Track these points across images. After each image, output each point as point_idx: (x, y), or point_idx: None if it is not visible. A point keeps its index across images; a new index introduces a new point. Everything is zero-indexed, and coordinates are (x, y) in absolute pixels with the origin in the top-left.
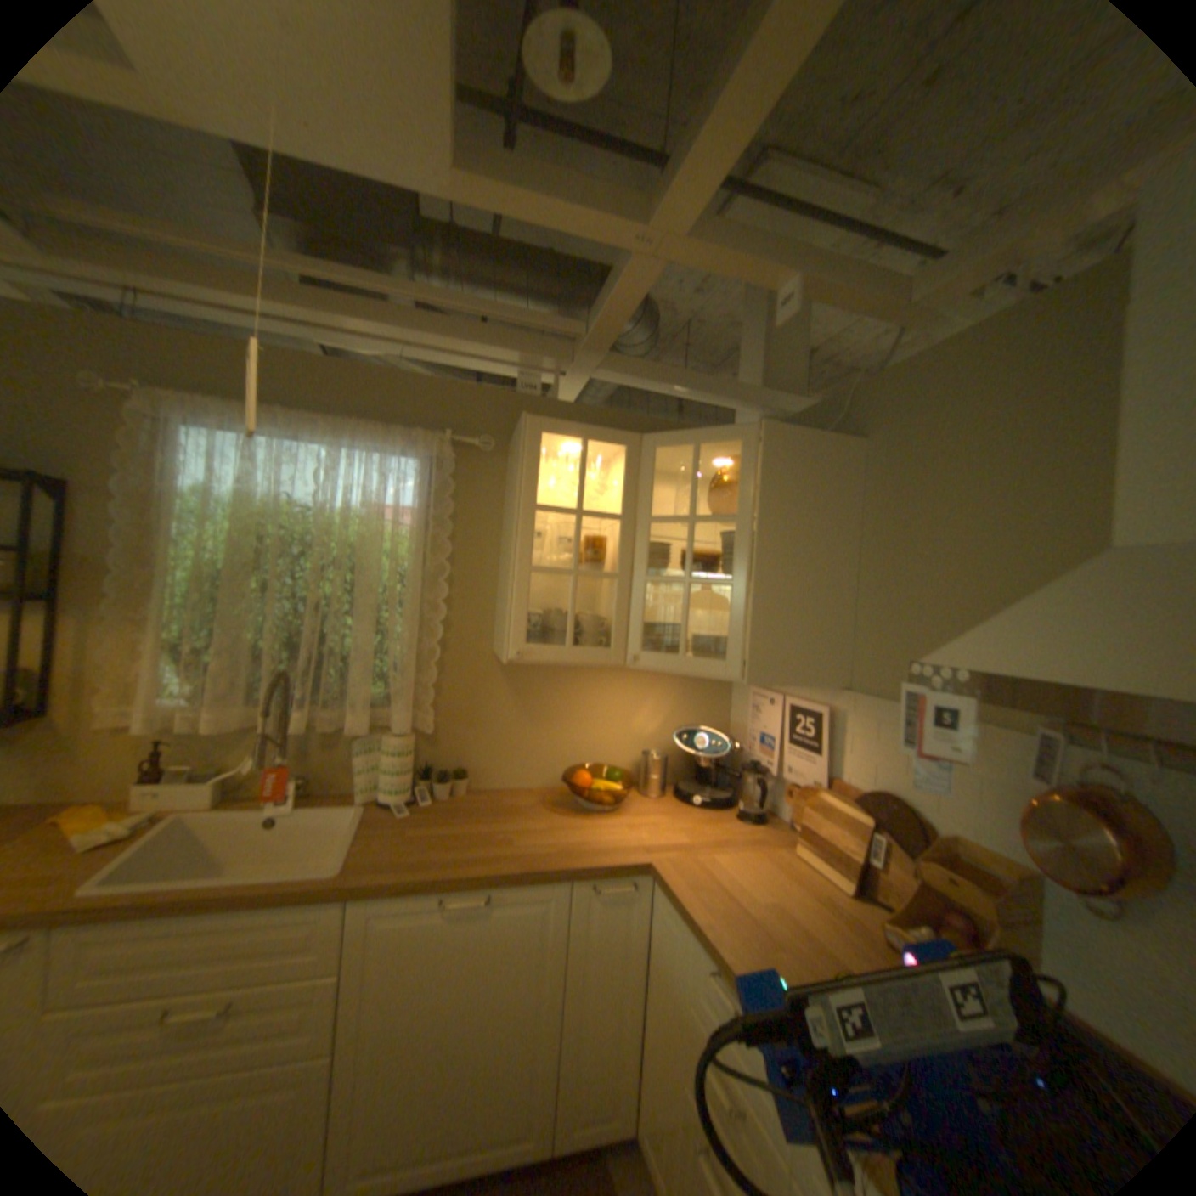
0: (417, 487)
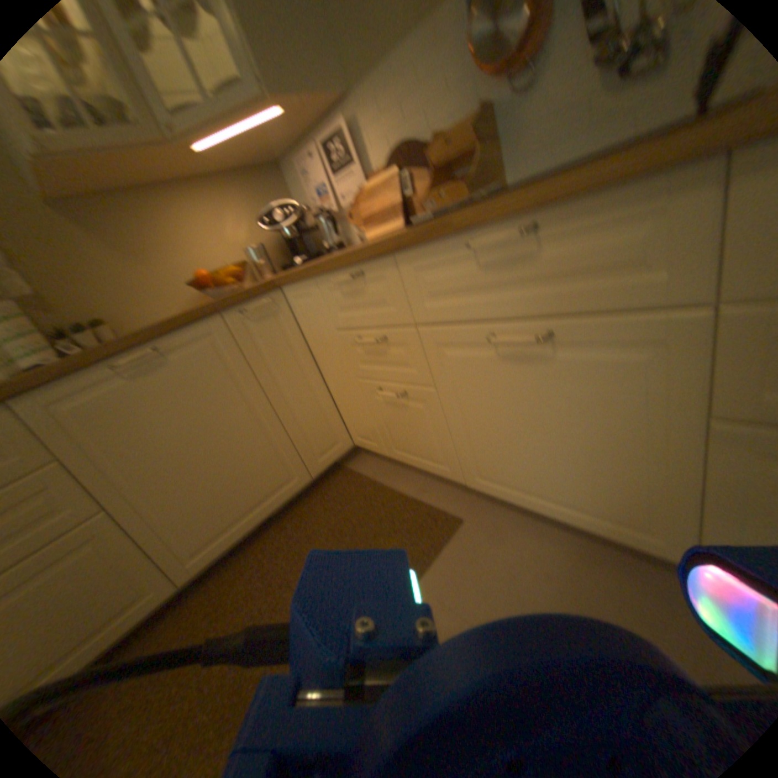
0: None
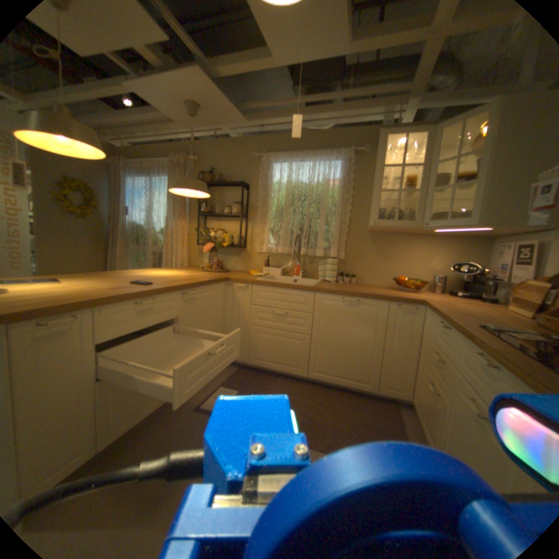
0: (340, 170)
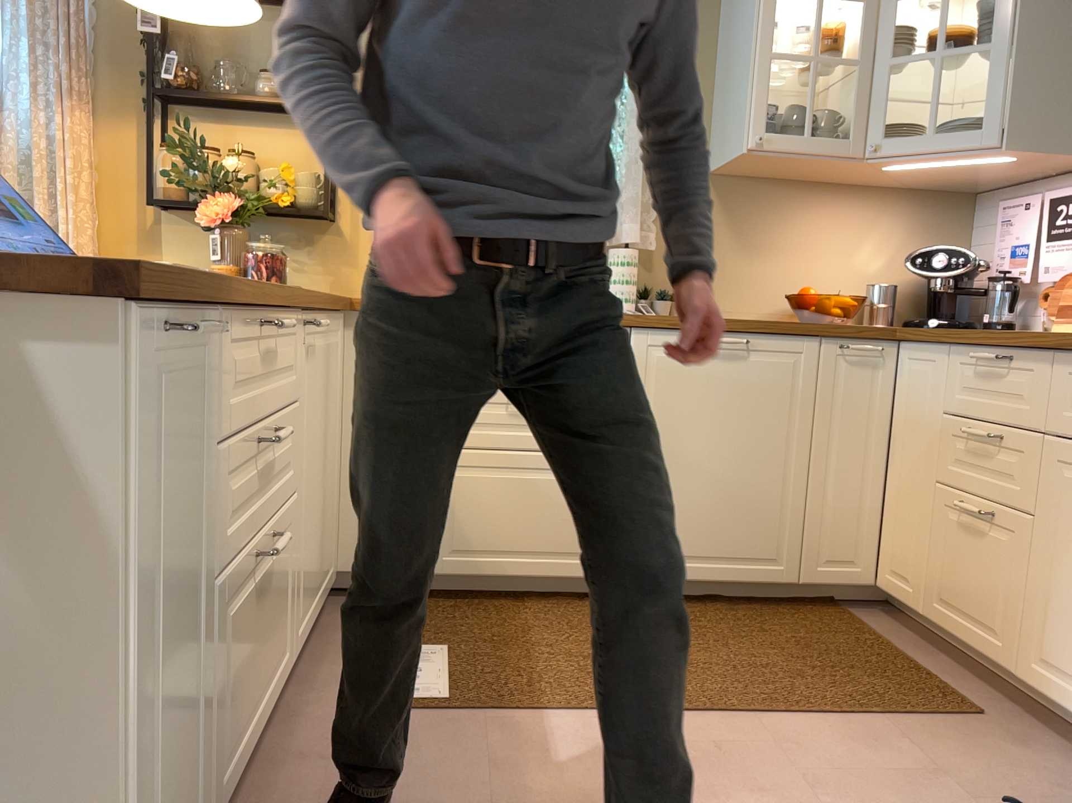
0: None
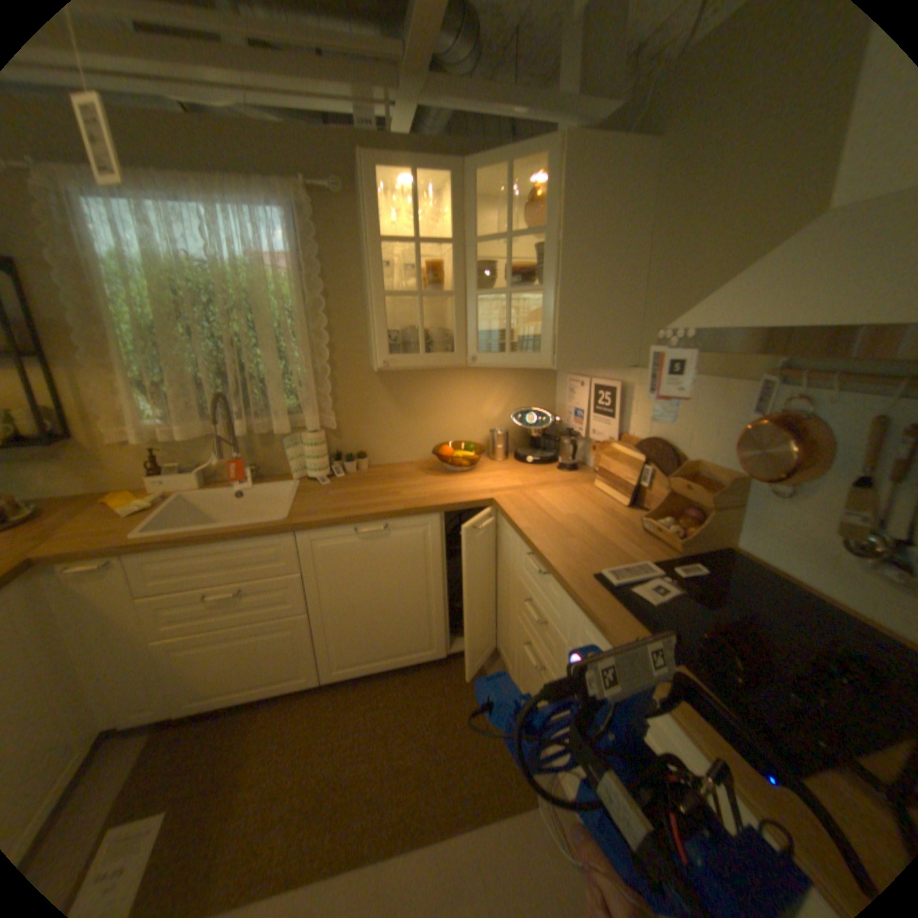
0: (284, 233)
